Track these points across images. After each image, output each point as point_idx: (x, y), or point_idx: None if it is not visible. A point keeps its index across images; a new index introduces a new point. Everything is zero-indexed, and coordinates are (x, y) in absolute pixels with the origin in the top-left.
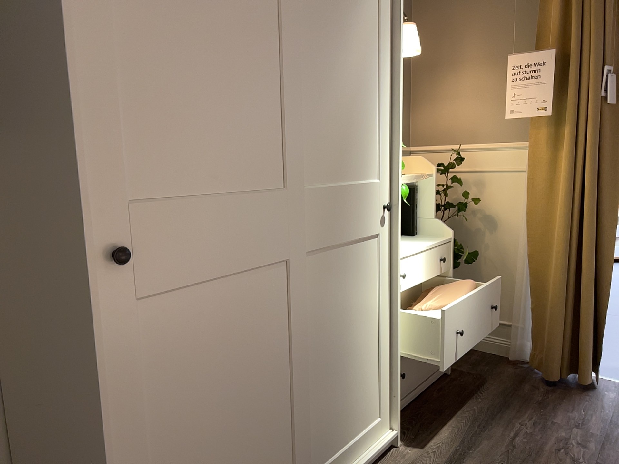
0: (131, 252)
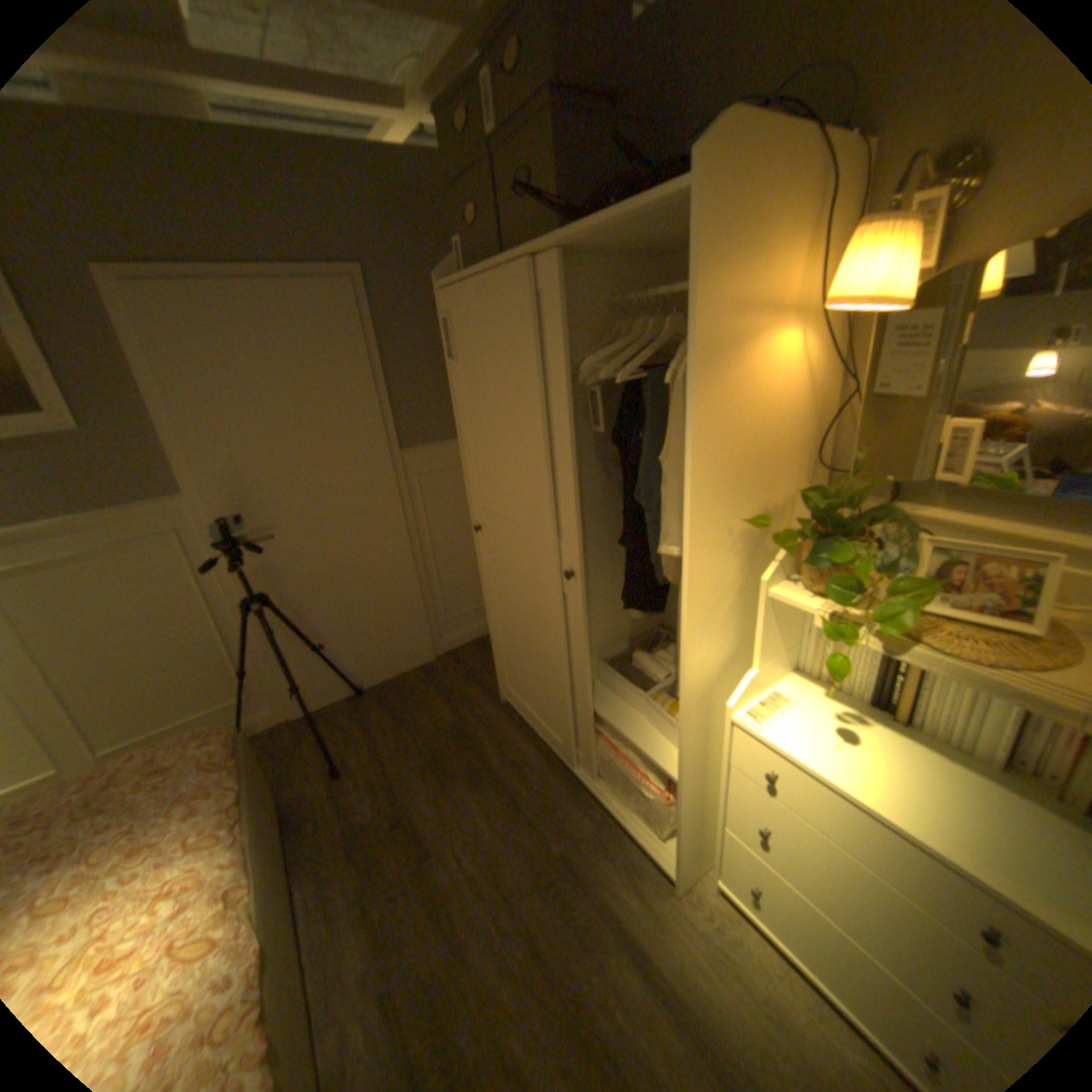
0: (474, 527)
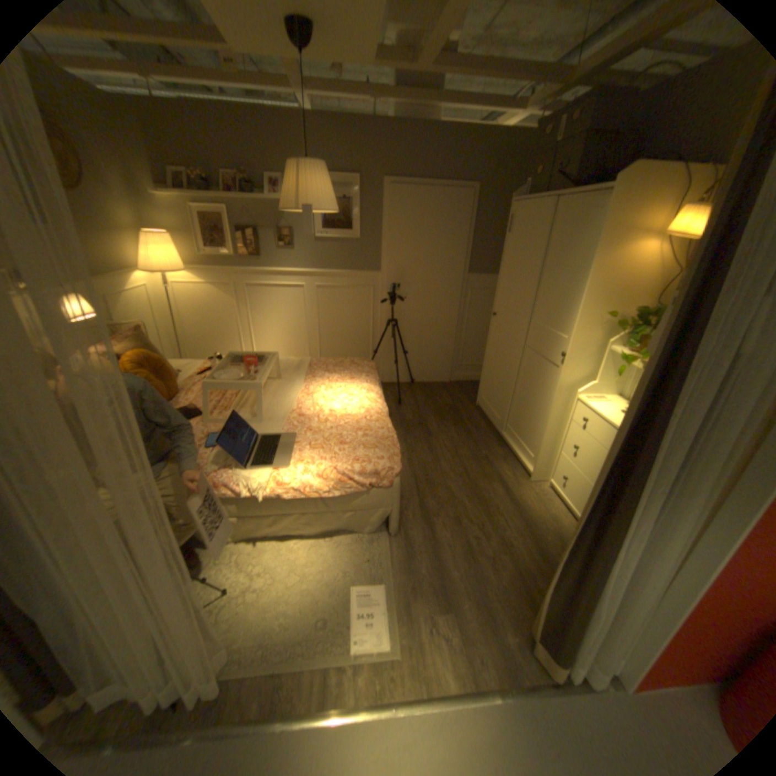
0: (493, 313)
